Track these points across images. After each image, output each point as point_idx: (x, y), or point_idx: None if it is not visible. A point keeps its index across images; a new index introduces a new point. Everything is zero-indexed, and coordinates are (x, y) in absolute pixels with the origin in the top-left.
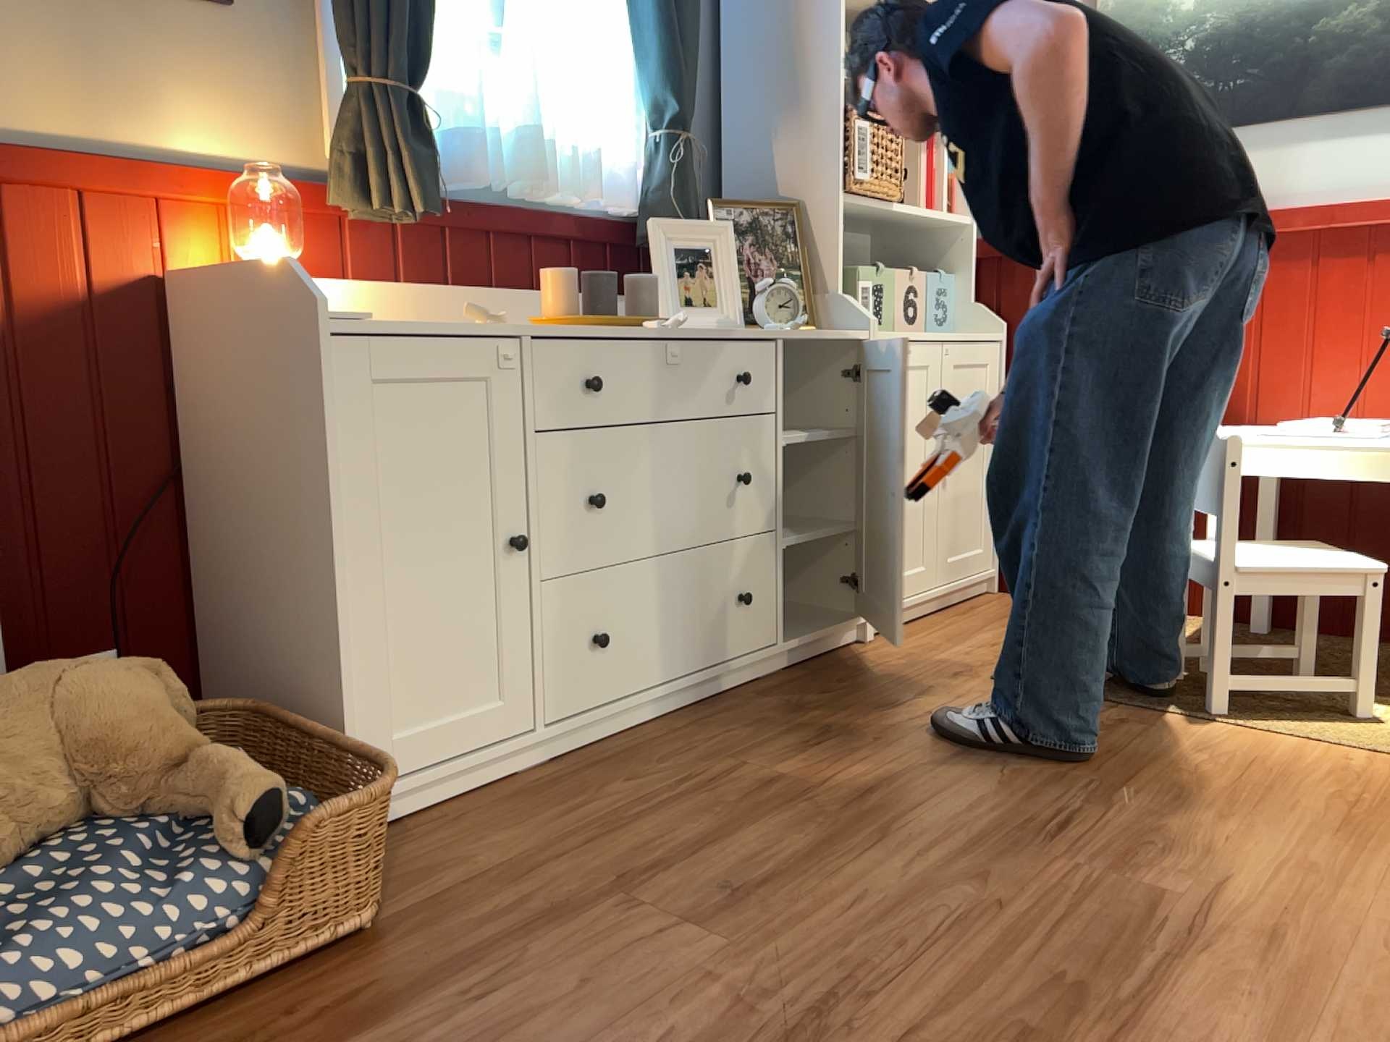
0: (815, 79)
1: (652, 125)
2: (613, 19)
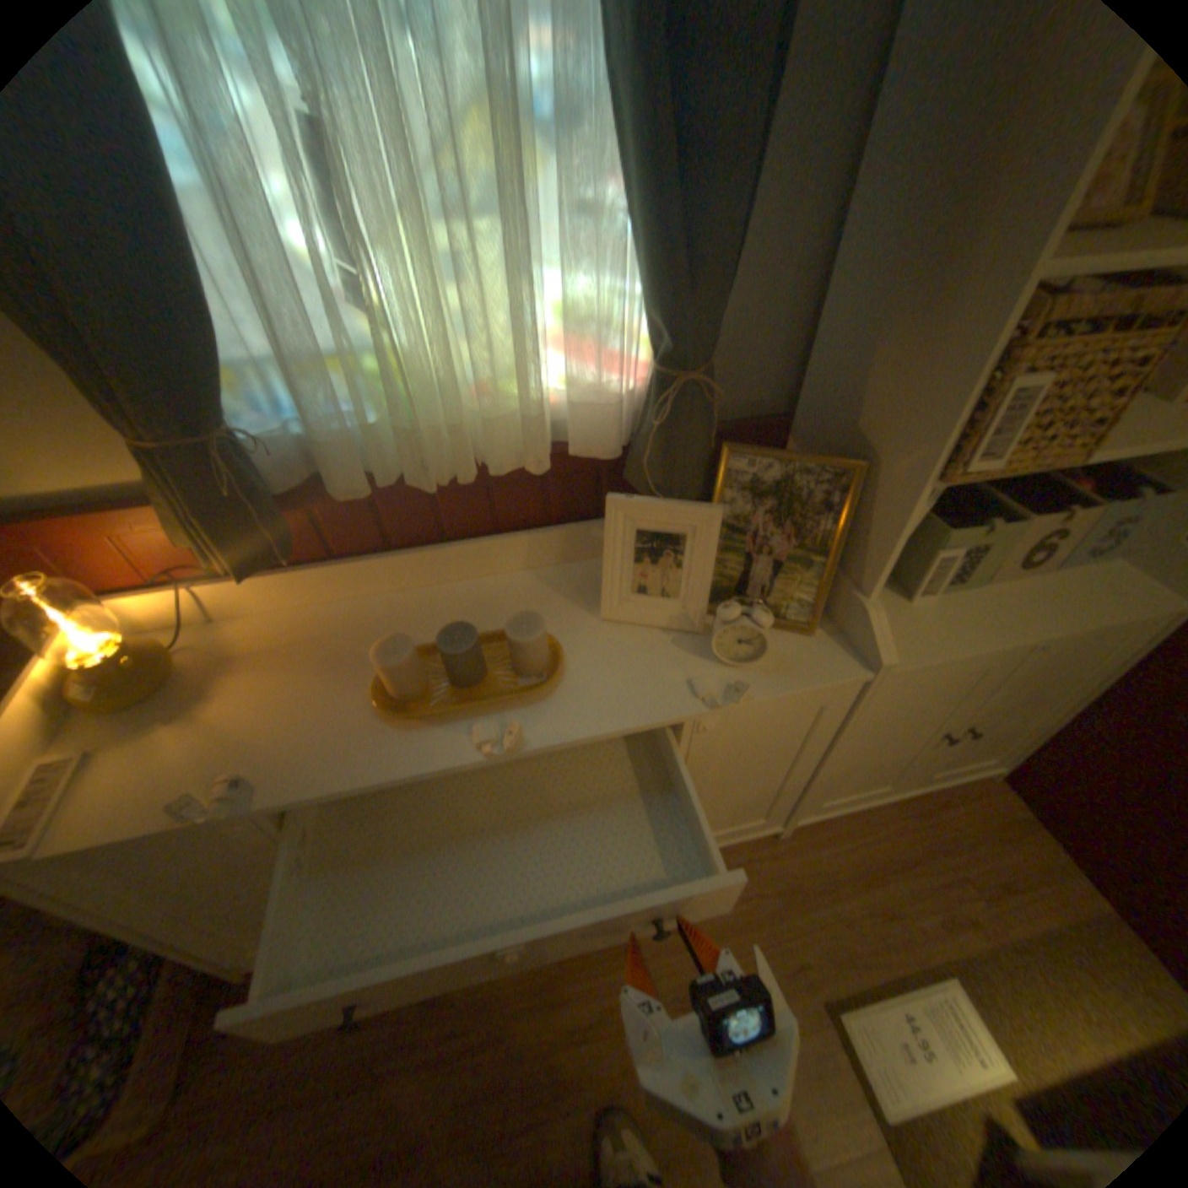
0: (984, 266)
1: (654, 344)
2: (600, 156)
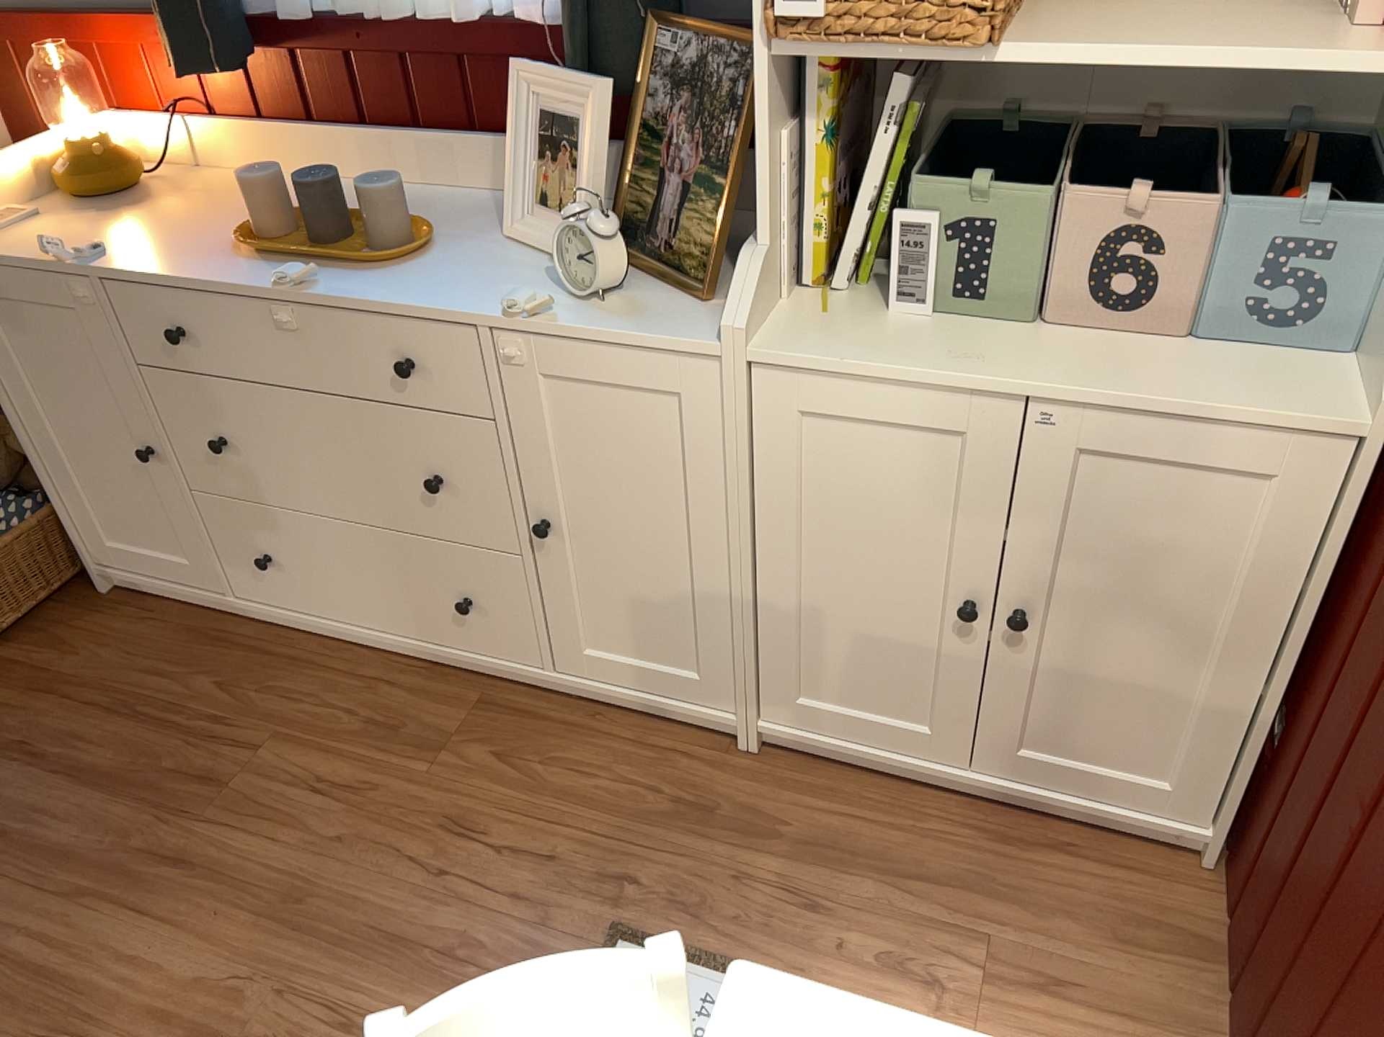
0: None
1: None
2: None
